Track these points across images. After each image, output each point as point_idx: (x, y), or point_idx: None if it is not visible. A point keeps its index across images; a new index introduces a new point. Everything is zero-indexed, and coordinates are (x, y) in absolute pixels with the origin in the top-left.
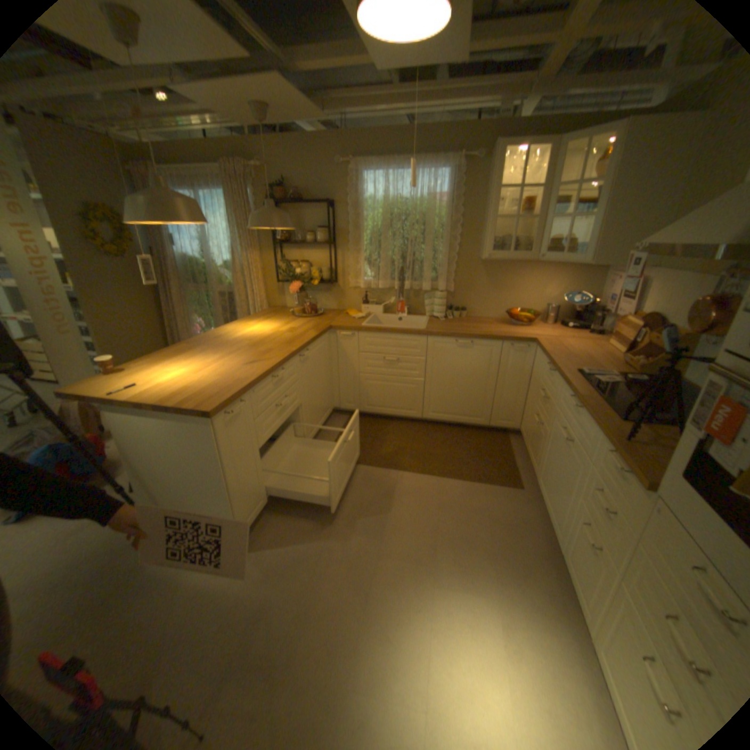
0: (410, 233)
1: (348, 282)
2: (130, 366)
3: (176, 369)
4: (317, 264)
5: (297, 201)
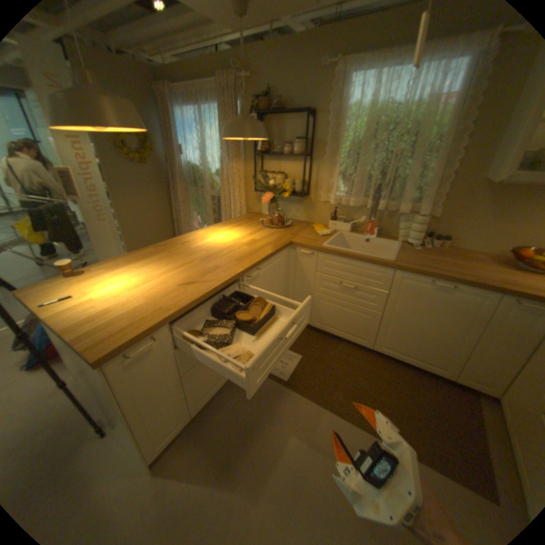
0: (397, 145)
1: (320, 196)
2: (92, 268)
3: (120, 279)
4: (291, 176)
5: (279, 111)
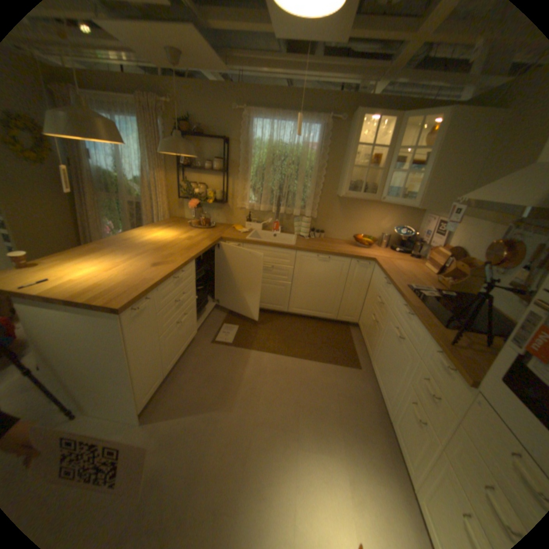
0: (288, 171)
1: (237, 203)
2: (44, 260)
3: (88, 266)
4: (212, 187)
5: (199, 135)
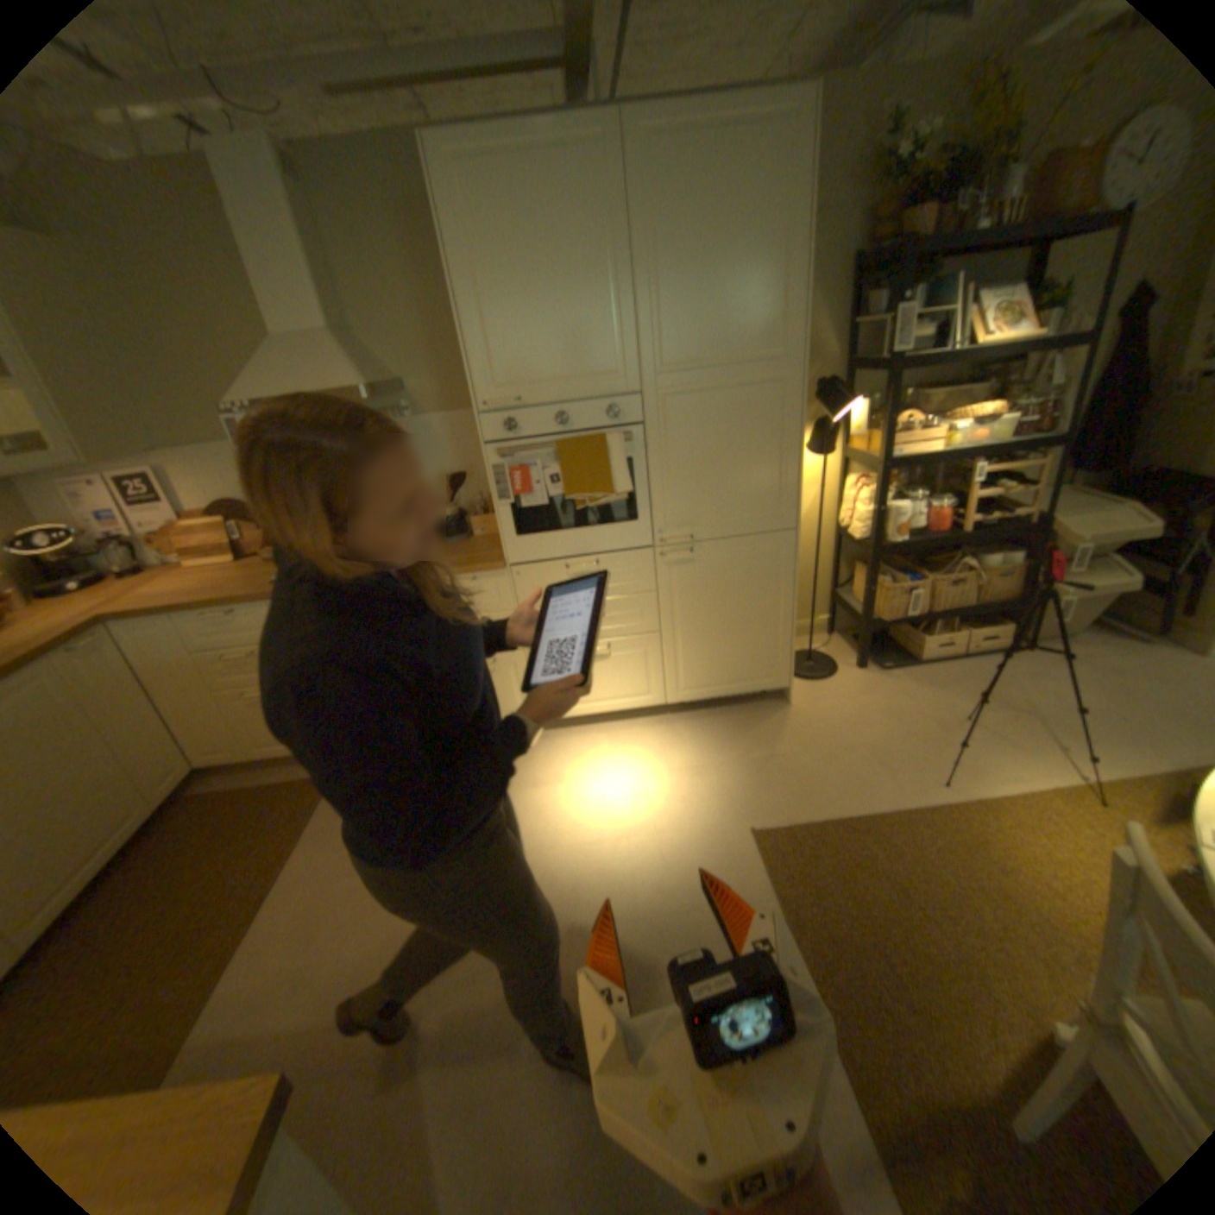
0: None
1: None
2: None
3: None
4: None
5: None
